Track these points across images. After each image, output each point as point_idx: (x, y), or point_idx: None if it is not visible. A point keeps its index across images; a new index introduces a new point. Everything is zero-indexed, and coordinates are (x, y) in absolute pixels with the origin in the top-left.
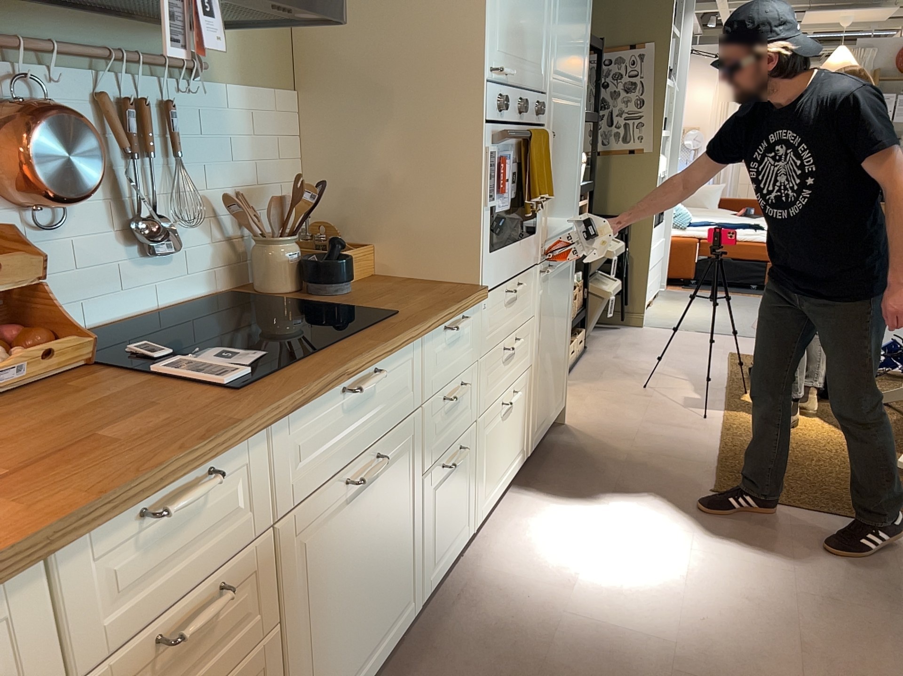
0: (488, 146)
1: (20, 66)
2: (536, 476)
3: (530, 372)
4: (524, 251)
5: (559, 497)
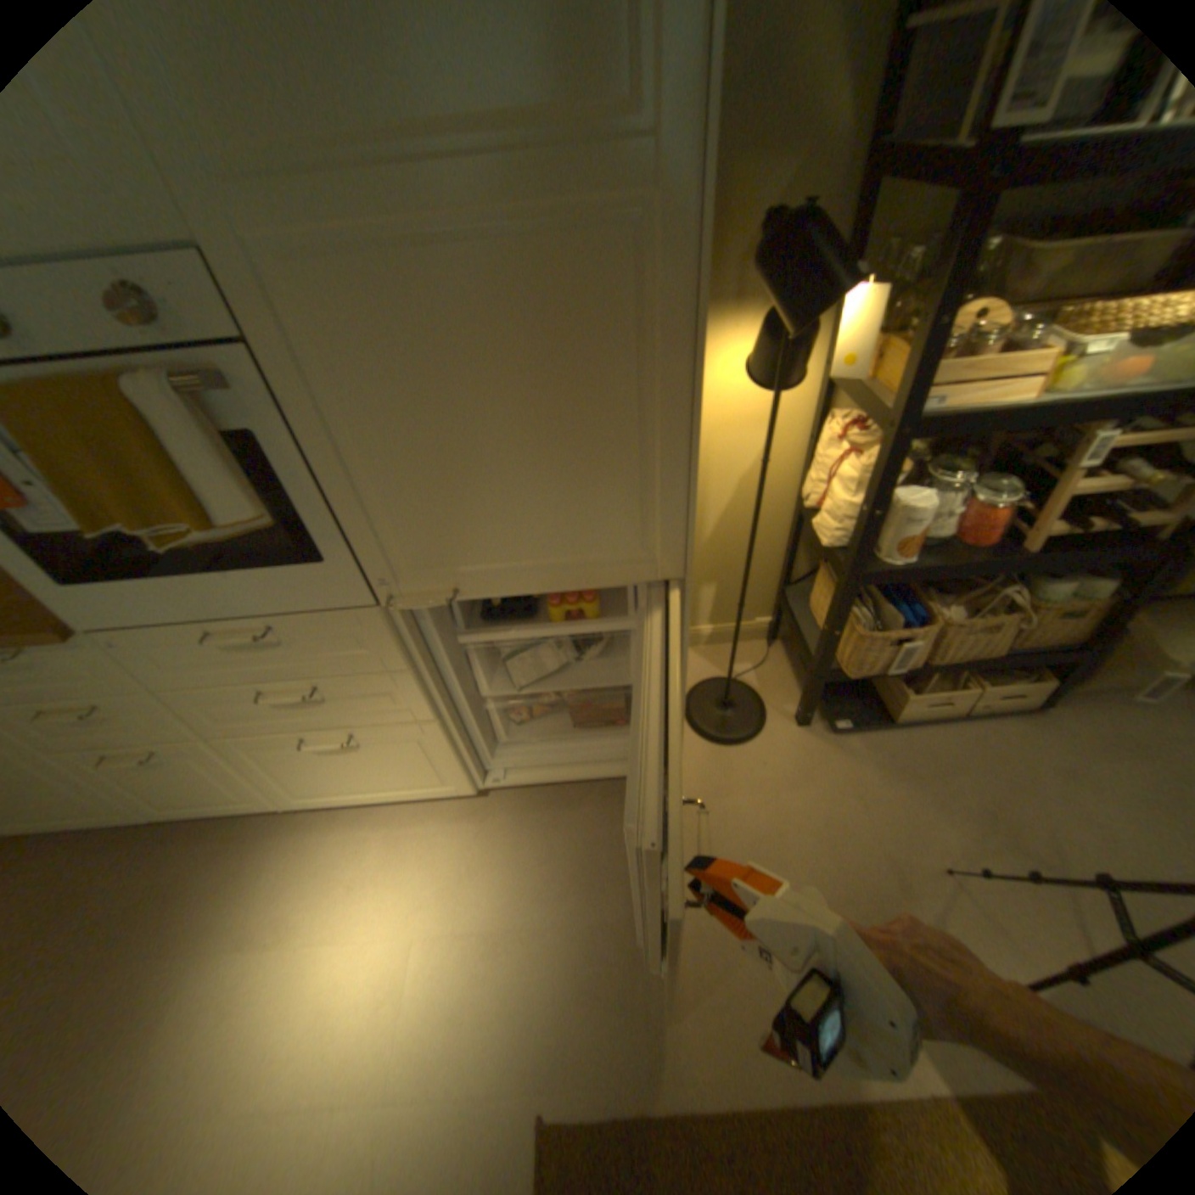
0: None
1: None
2: (490, 819)
3: (426, 727)
4: (251, 588)
5: (444, 868)
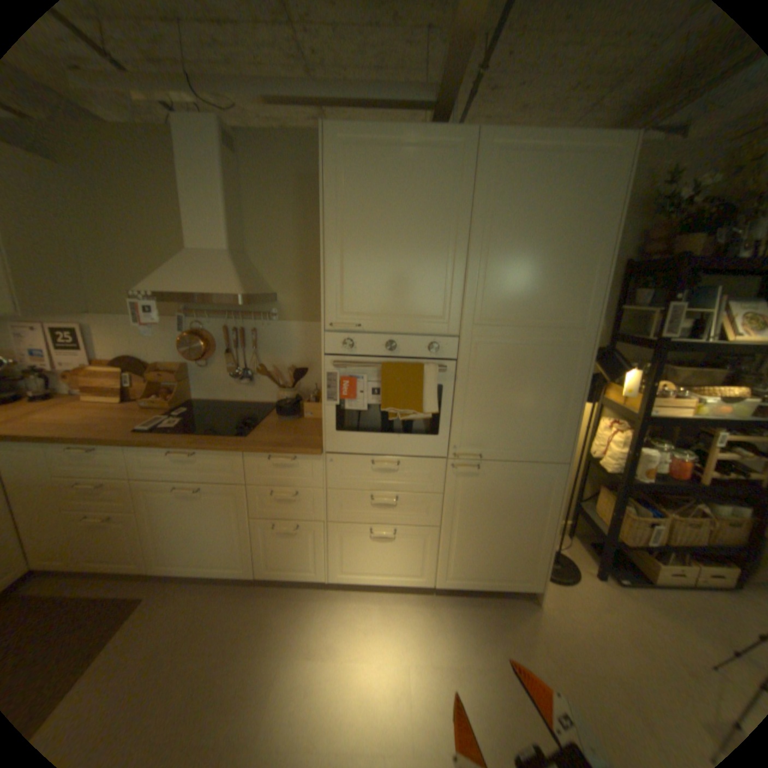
0: (325, 369)
1: (197, 319)
2: (438, 608)
3: (433, 531)
4: (406, 442)
5: (418, 630)
